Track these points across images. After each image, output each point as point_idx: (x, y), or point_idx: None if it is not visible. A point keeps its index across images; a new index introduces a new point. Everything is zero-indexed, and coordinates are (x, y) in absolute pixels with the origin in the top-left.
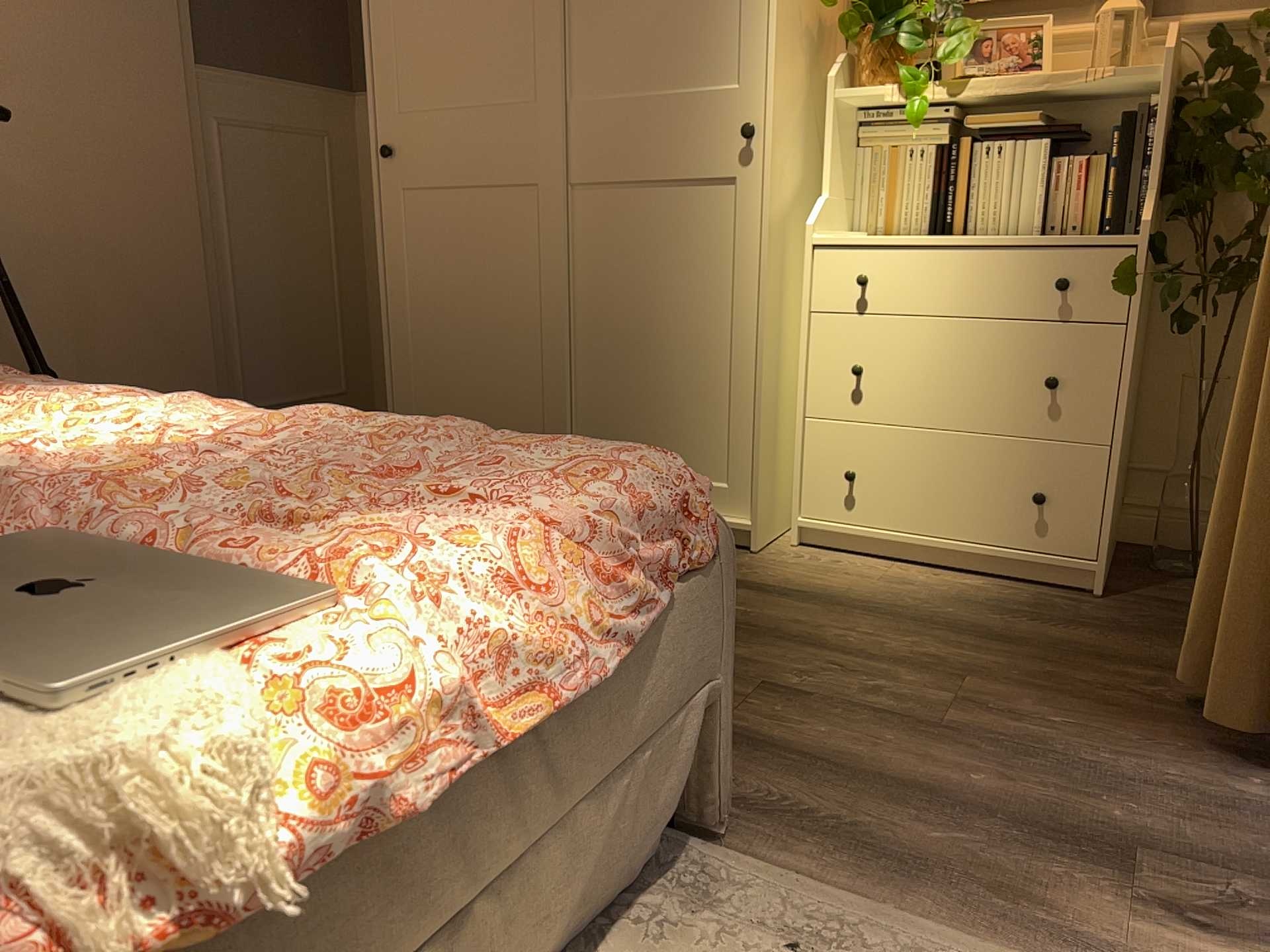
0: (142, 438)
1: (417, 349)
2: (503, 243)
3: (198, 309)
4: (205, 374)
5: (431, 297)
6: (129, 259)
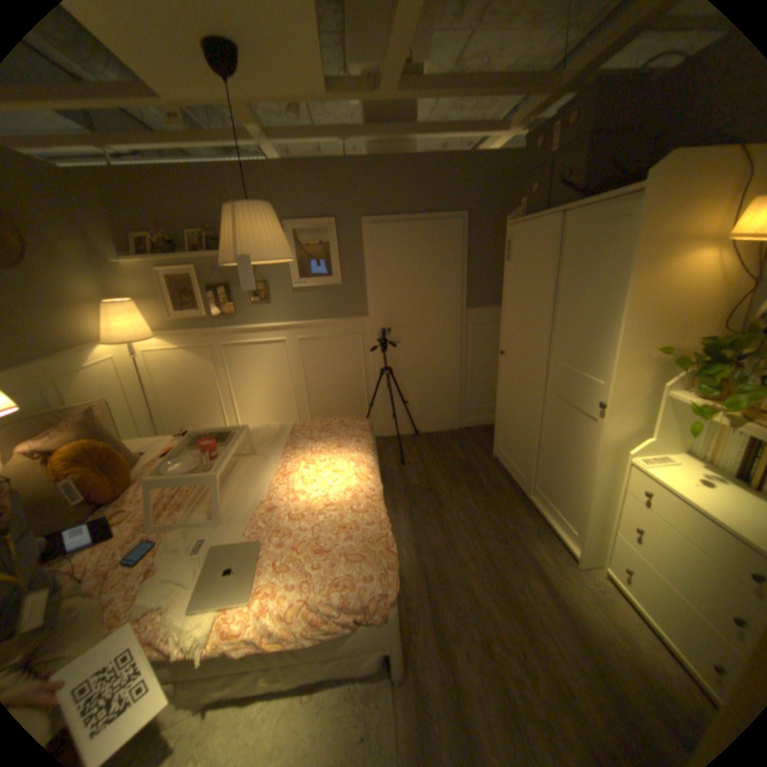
0: (327, 493)
1: (503, 419)
2: (526, 400)
3: (455, 382)
4: (454, 401)
5: (508, 405)
6: (435, 369)
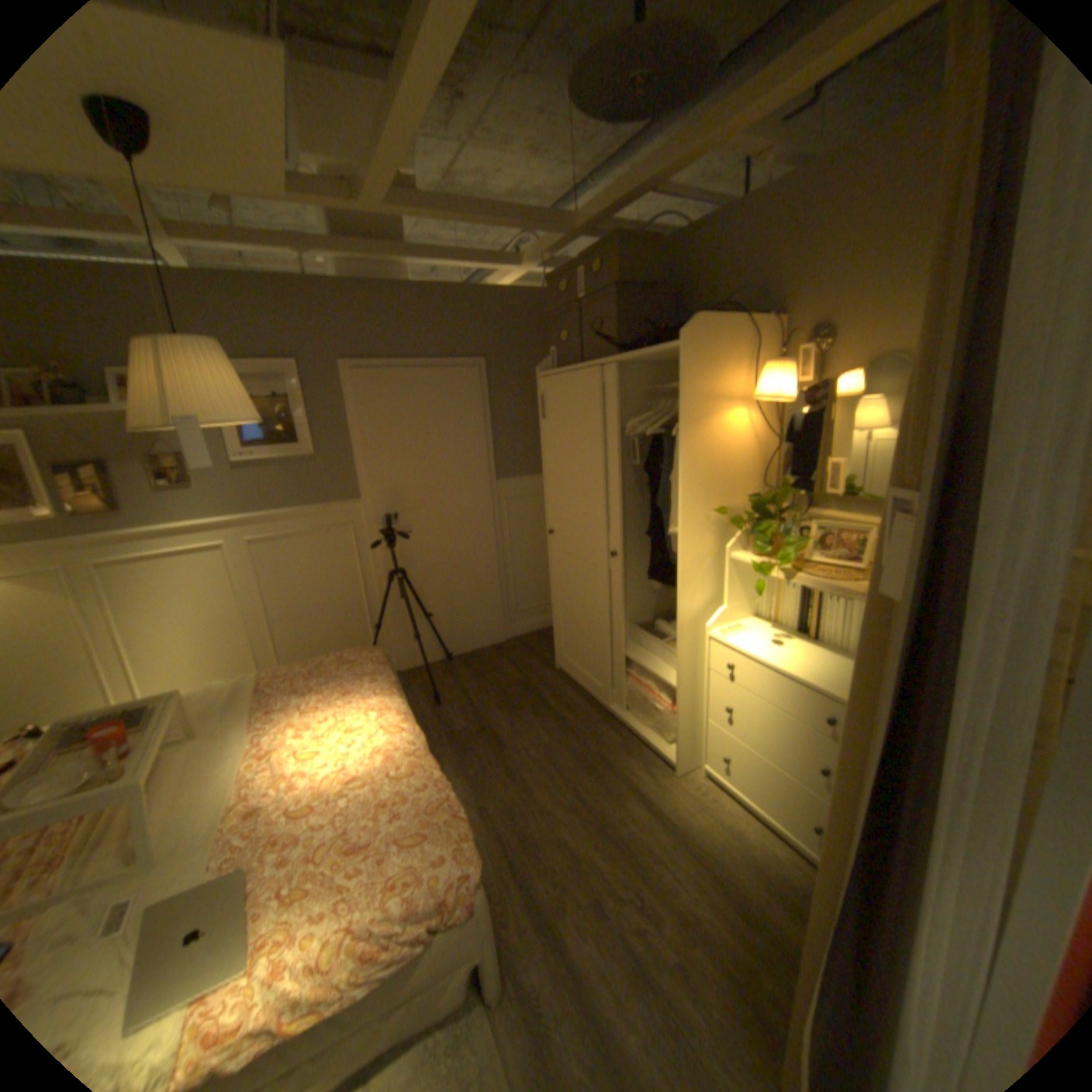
0: (343, 765)
1: (562, 616)
2: (588, 587)
3: (493, 578)
4: (495, 603)
5: (566, 597)
6: (465, 564)
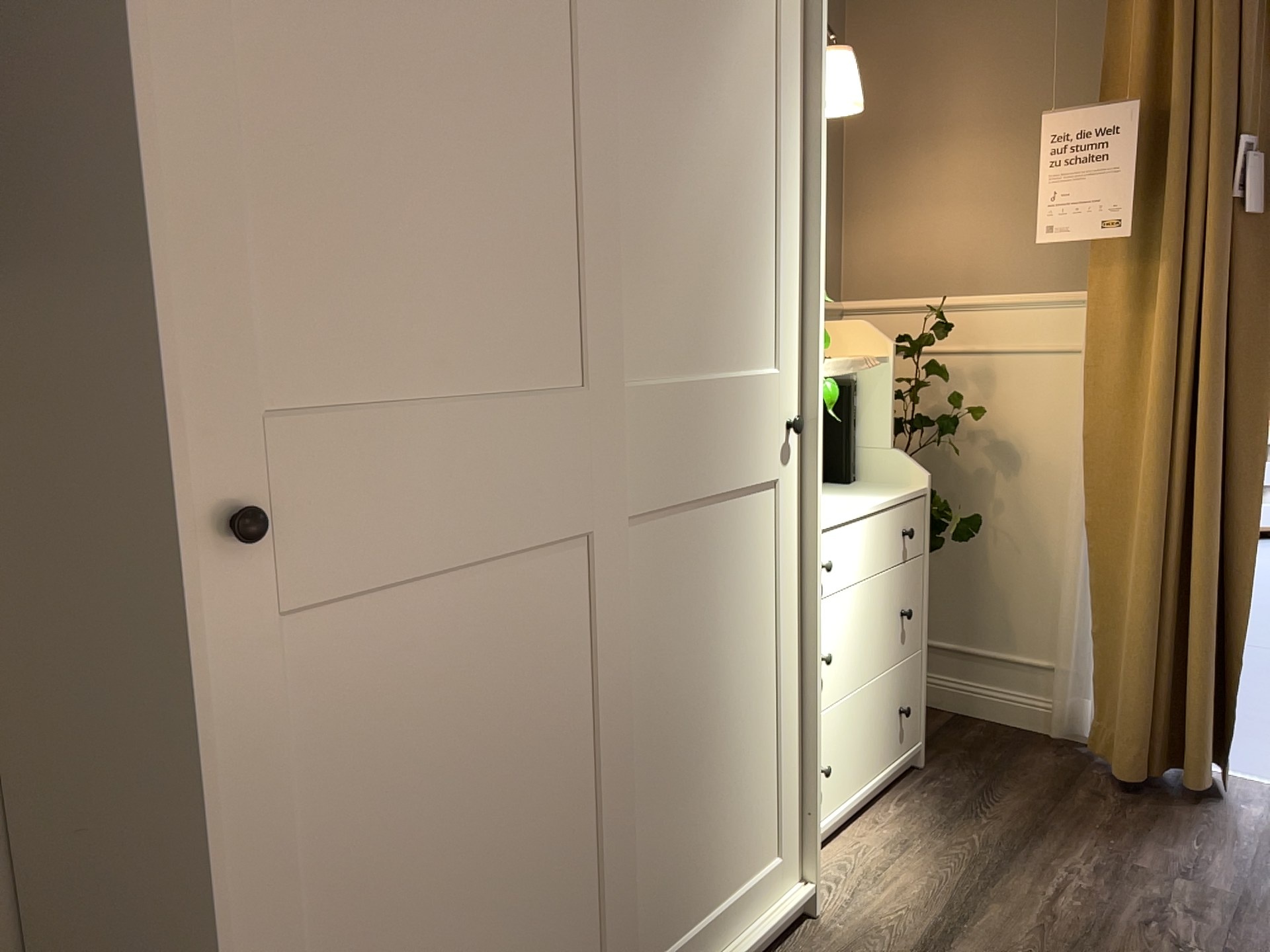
0: None
1: None
2: (532, 656)
3: None
4: None
5: (365, 852)
6: None
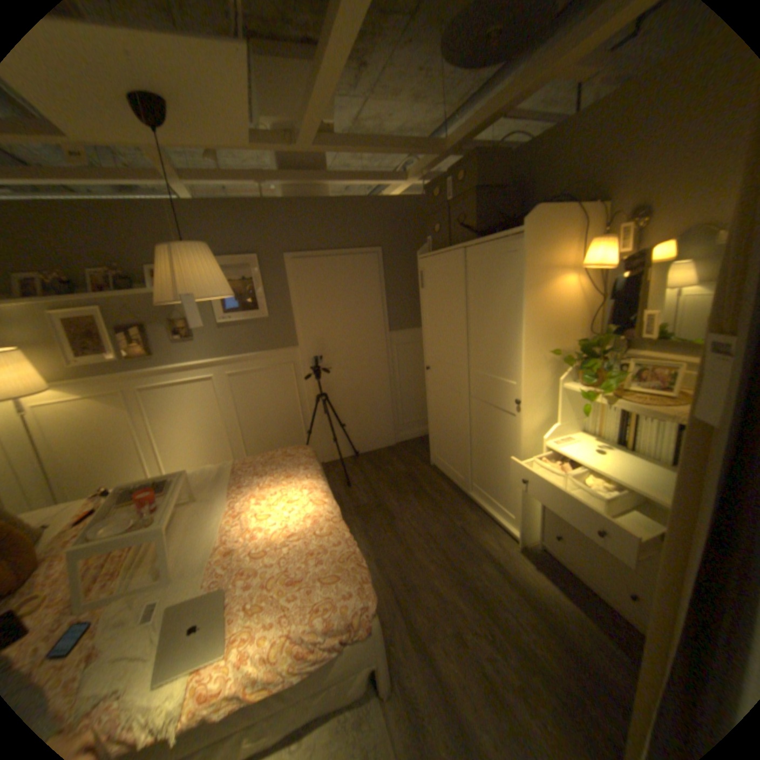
0: (286, 524)
1: (435, 428)
2: (454, 407)
3: (387, 400)
4: (388, 418)
5: (438, 414)
6: (367, 390)
